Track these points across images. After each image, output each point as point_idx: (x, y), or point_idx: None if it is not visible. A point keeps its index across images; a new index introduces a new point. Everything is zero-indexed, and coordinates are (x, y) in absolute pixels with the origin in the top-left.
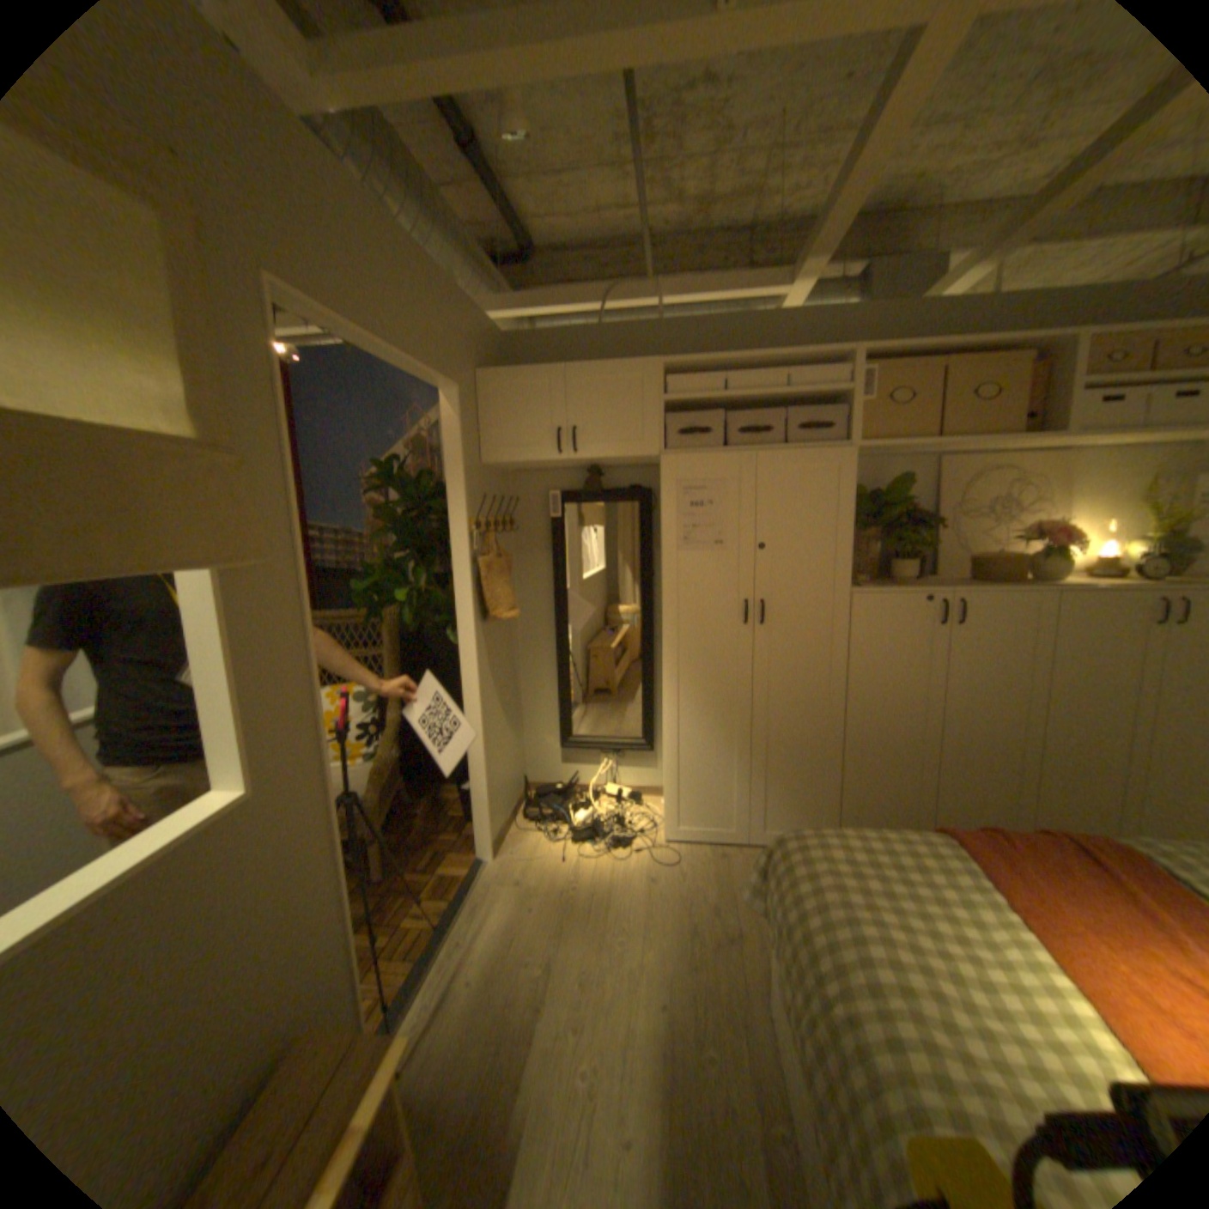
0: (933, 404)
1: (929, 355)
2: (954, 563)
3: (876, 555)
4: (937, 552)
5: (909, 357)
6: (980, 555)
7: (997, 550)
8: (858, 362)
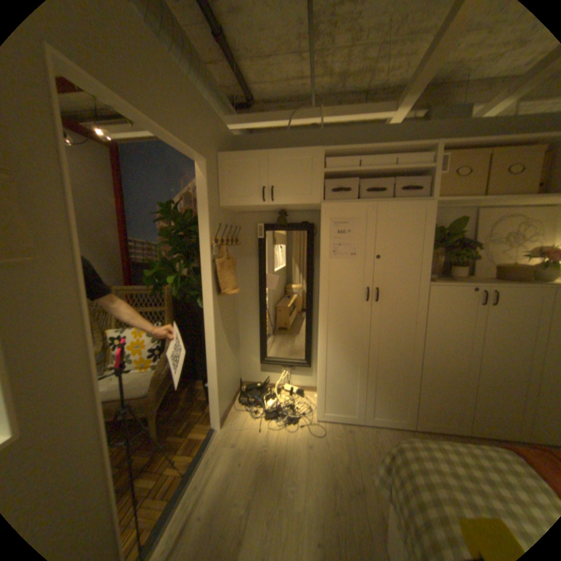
0: (480, 177)
1: (480, 148)
2: (484, 269)
3: (441, 263)
4: (475, 262)
5: (468, 149)
6: (500, 265)
7: (510, 262)
8: (439, 151)
